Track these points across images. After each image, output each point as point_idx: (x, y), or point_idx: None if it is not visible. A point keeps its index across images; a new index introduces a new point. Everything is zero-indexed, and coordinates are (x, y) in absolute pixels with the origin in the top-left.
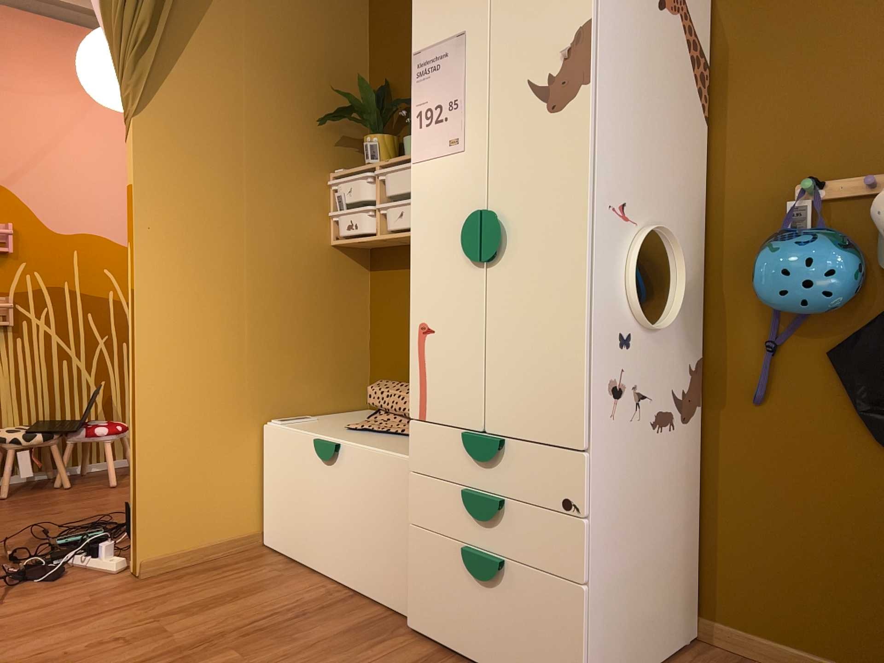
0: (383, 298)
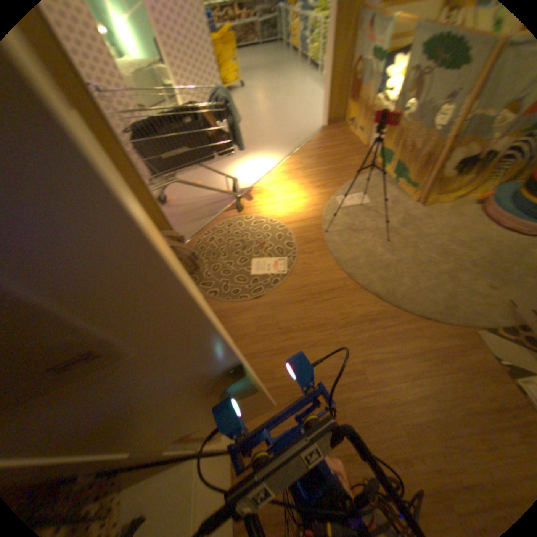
0: None
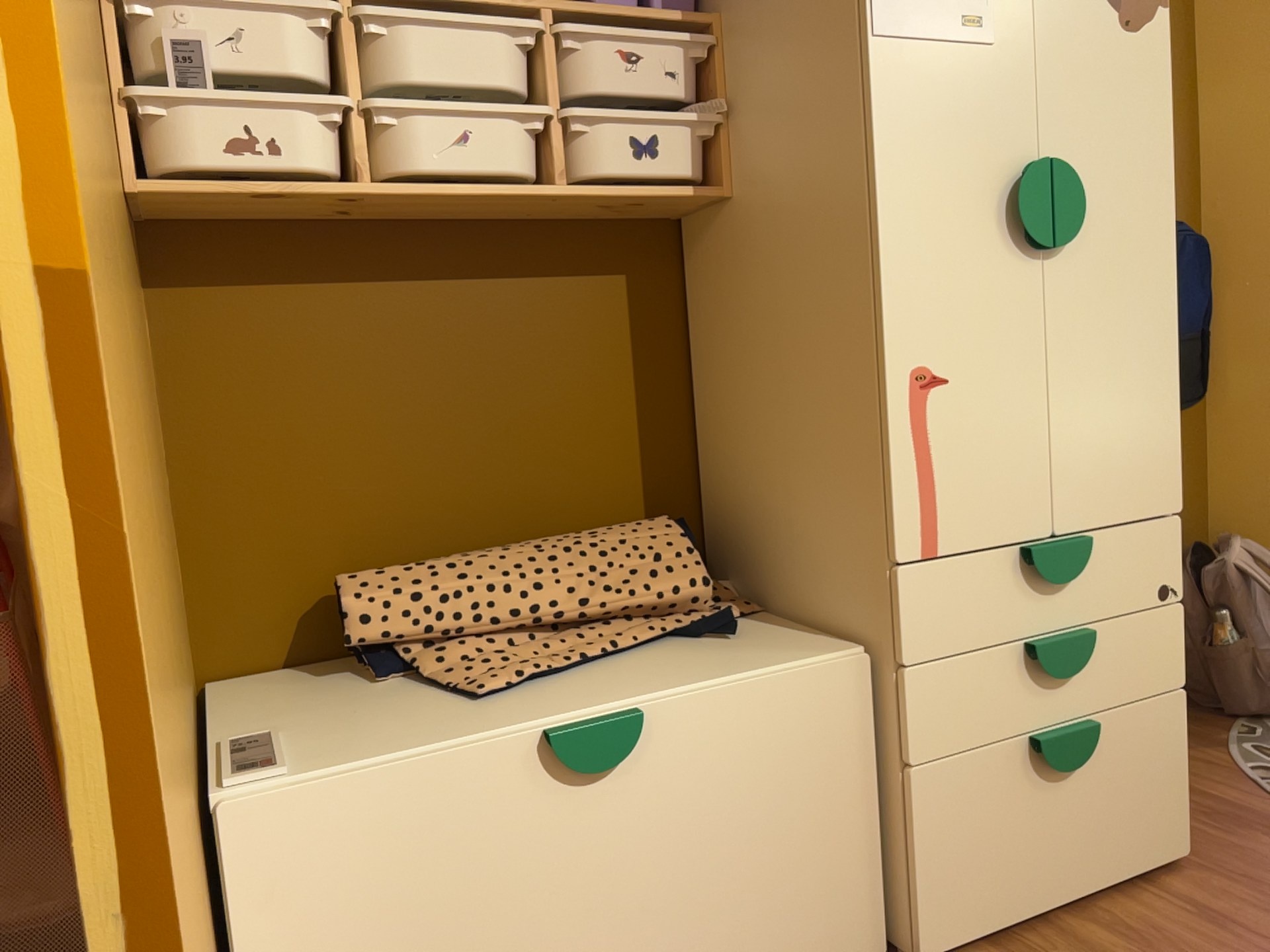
0: (232, 366)
